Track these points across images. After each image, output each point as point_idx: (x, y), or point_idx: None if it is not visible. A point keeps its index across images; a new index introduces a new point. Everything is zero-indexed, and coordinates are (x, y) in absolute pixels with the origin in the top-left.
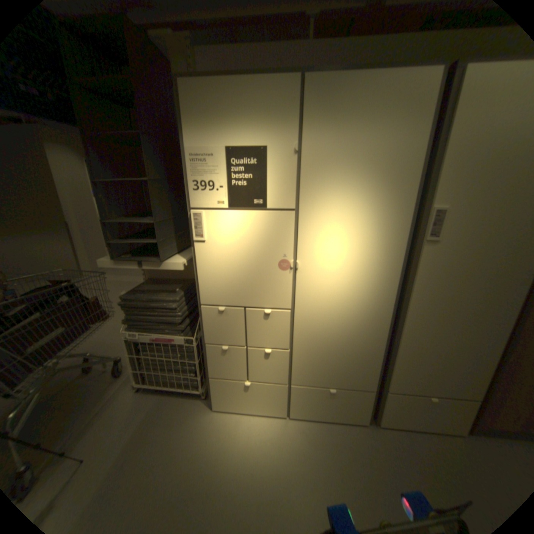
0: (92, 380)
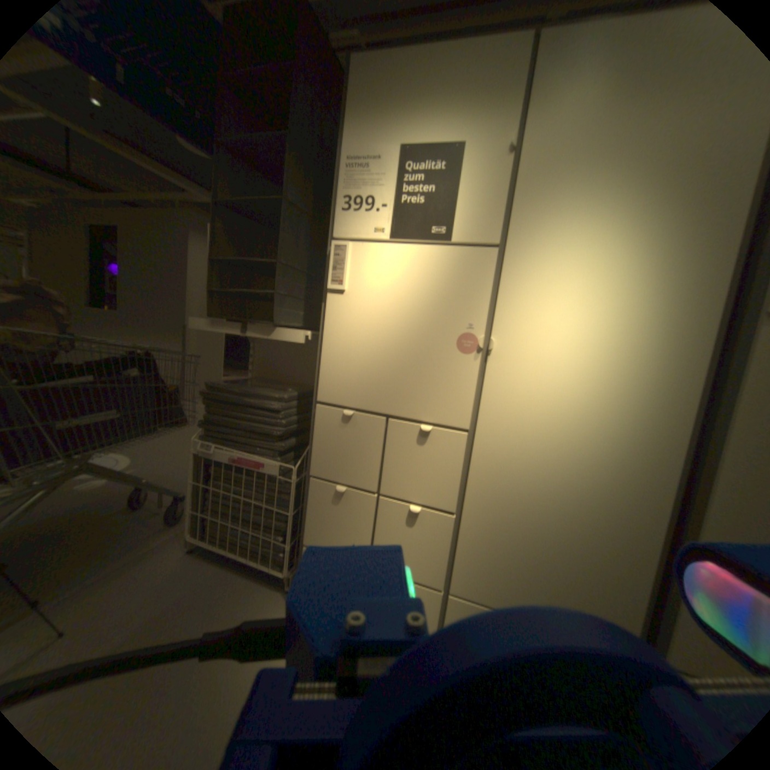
0: (136, 524)
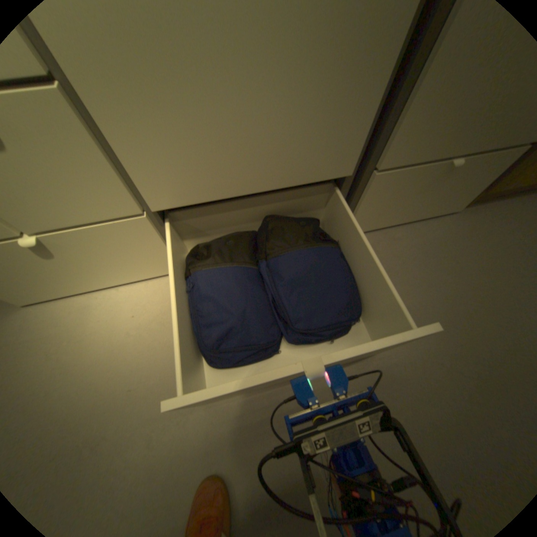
0: None
